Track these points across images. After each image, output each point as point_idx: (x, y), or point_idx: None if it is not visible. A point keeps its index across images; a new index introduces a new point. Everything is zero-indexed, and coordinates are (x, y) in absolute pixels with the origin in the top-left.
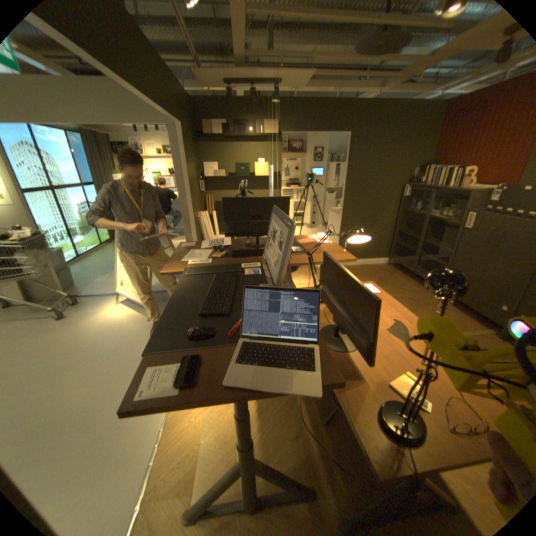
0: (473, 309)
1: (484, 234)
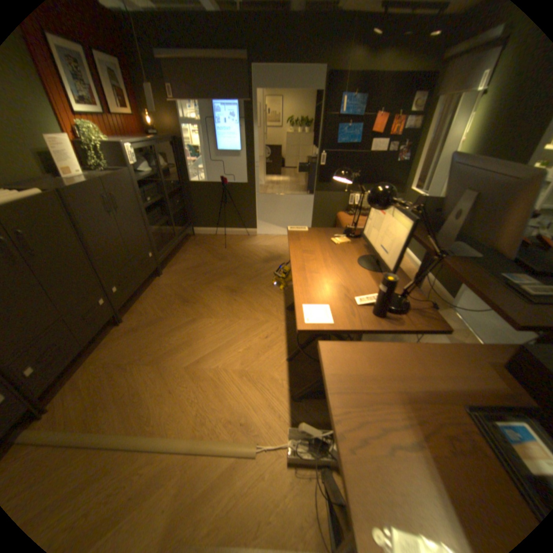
0: None
1: None
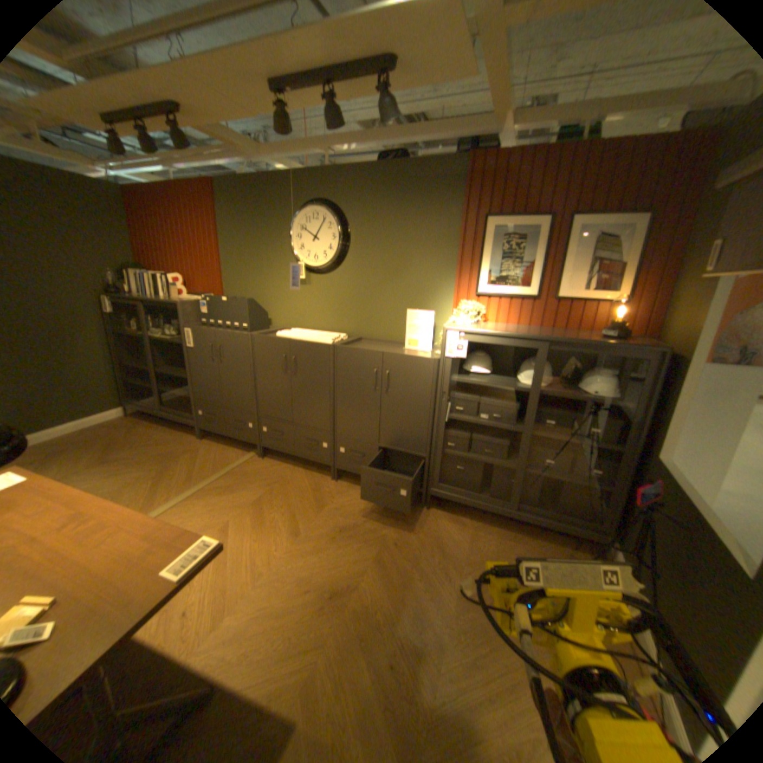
0: (230, 436)
1: (206, 351)
